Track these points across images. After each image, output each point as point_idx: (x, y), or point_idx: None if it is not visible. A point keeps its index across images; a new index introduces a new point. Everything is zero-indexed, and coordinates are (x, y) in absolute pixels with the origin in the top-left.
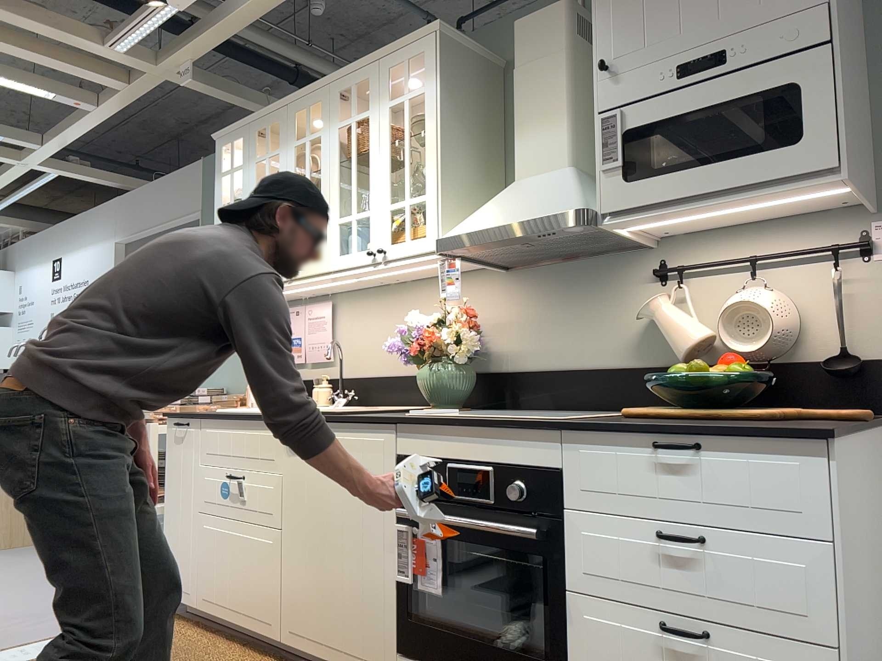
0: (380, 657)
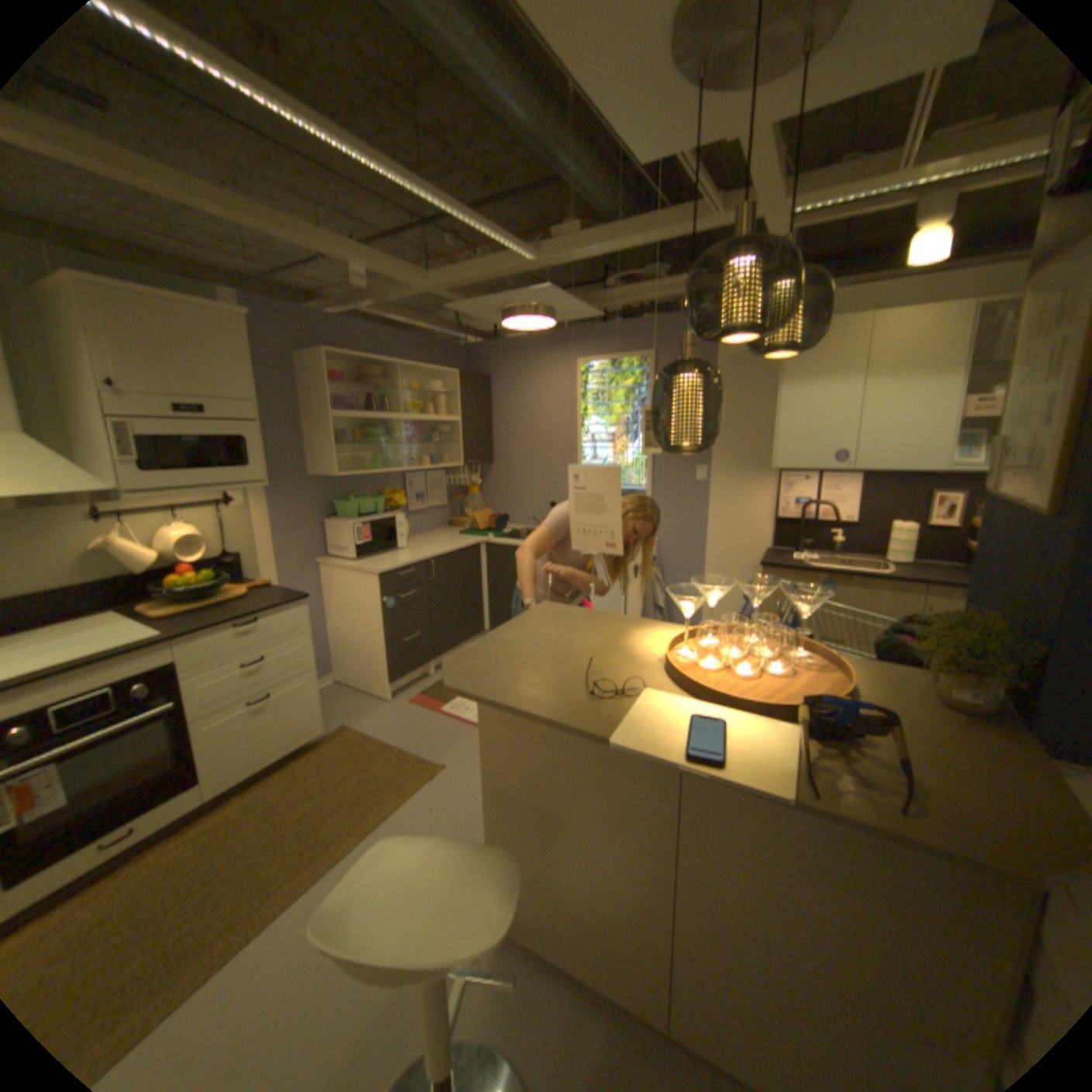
0: None
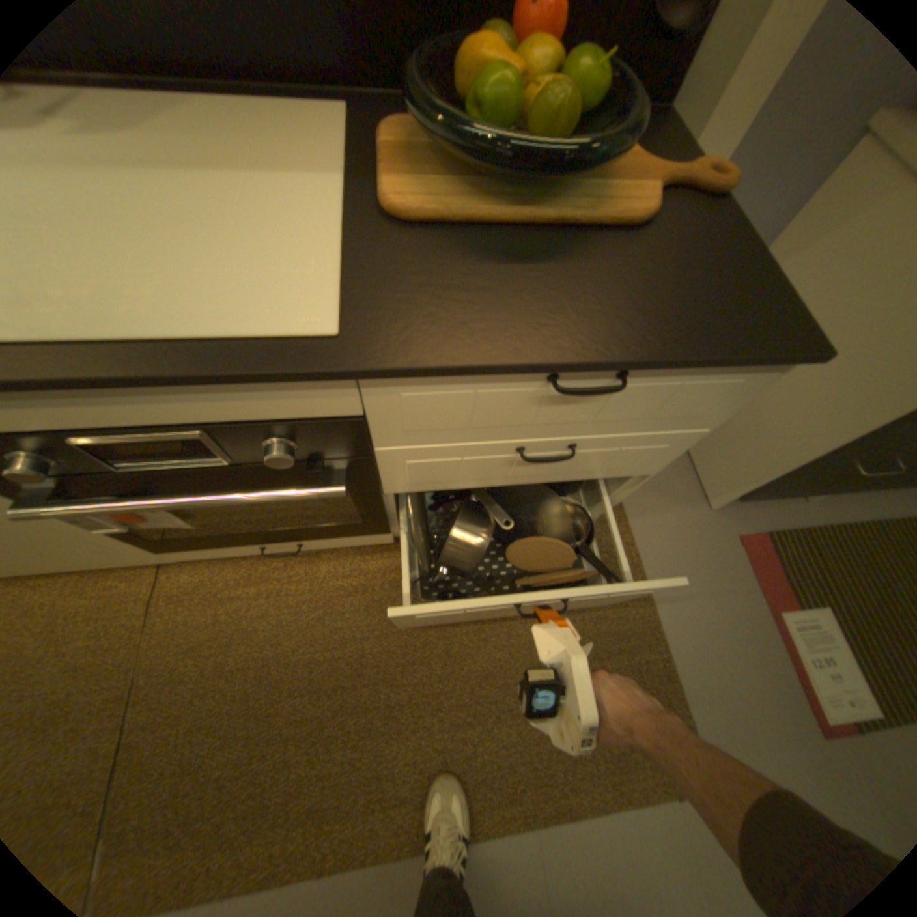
0: (131, 559)
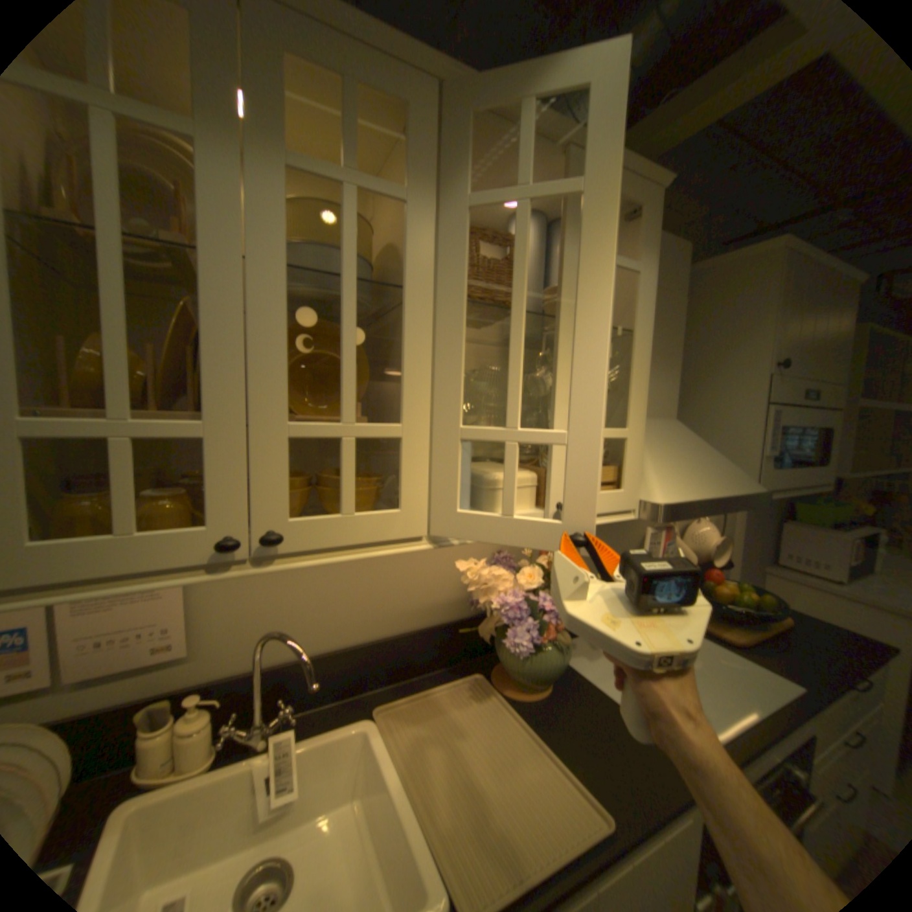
0: None
